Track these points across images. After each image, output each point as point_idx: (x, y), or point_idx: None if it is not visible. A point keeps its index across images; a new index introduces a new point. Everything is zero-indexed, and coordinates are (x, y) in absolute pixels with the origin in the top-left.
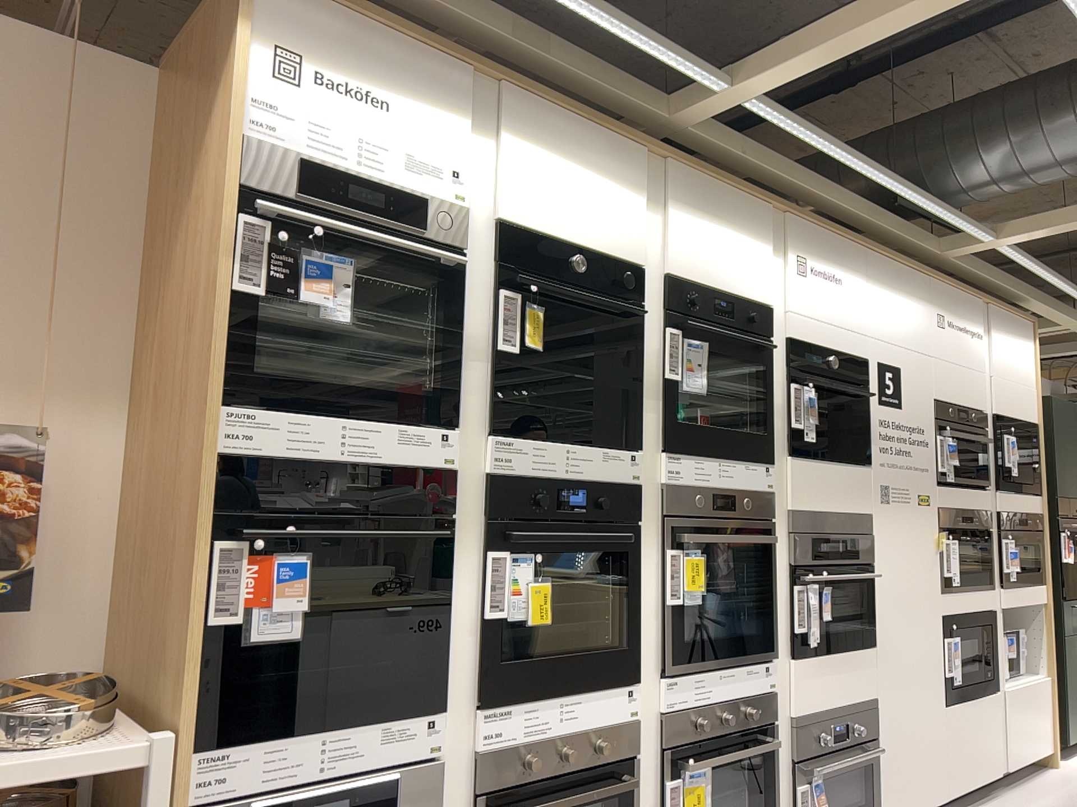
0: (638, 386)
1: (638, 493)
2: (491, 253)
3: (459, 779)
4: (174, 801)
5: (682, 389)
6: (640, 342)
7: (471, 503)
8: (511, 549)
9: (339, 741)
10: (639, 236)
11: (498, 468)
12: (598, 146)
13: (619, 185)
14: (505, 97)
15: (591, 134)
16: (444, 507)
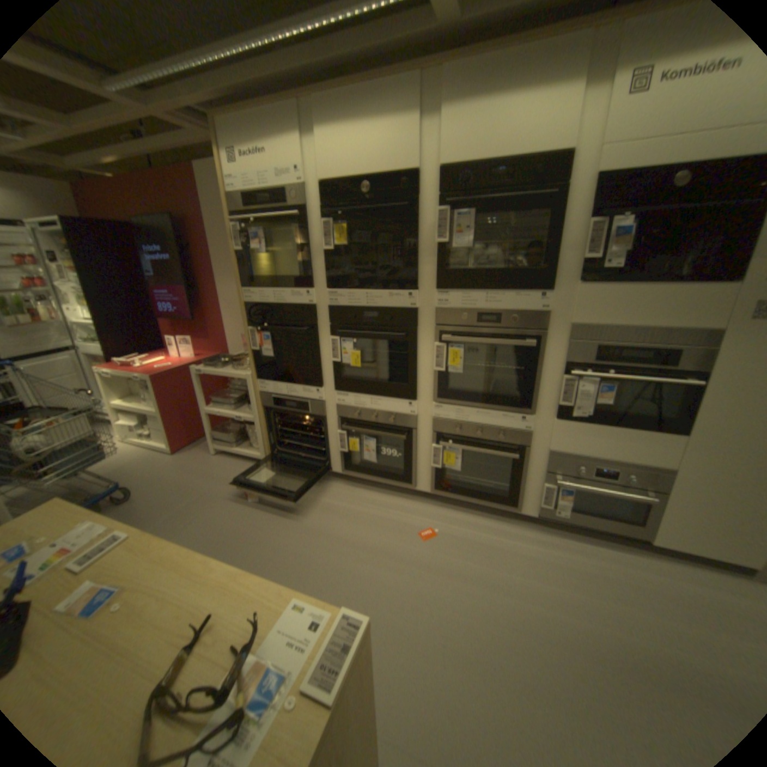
0: (420, 252)
1: (420, 315)
2: (317, 200)
3: (332, 415)
4: (249, 393)
5: (457, 248)
6: (421, 222)
7: (324, 320)
8: (345, 339)
9: (288, 391)
10: (415, 144)
11: (331, 305)
12: (376, 89)
13: (395, 110)
14: (311, 98)
15: (370, 83)
16: (311, 322)
